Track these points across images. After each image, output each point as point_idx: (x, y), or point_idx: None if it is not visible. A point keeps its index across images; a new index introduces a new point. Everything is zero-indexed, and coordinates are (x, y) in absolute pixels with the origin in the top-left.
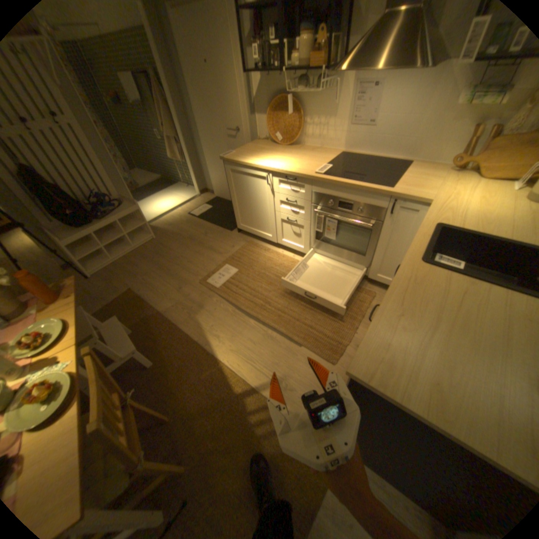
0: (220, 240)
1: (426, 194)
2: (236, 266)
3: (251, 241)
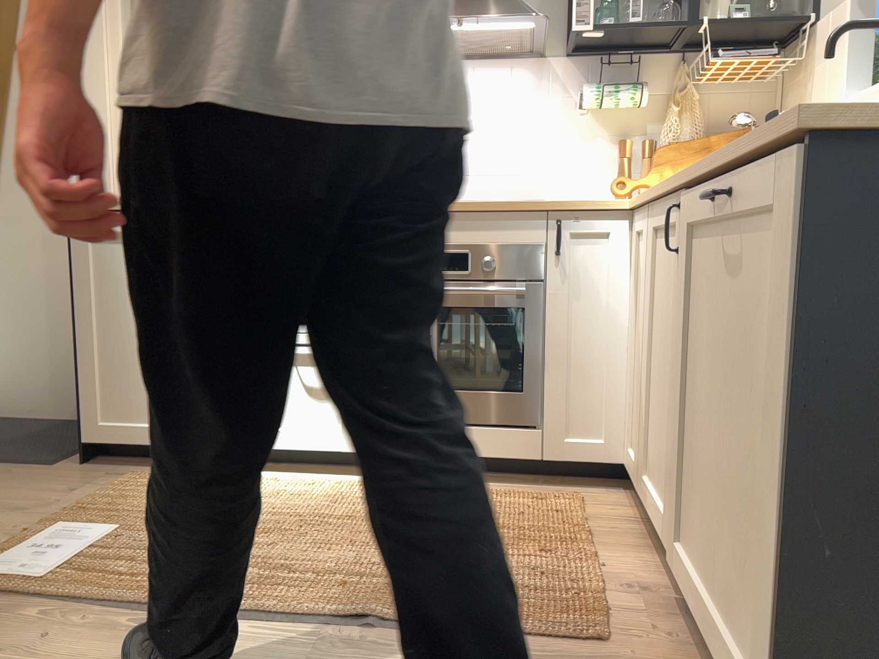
0: (8, 487)
1: (611, 202)
2: (104, 524)
3: (142, 471)
